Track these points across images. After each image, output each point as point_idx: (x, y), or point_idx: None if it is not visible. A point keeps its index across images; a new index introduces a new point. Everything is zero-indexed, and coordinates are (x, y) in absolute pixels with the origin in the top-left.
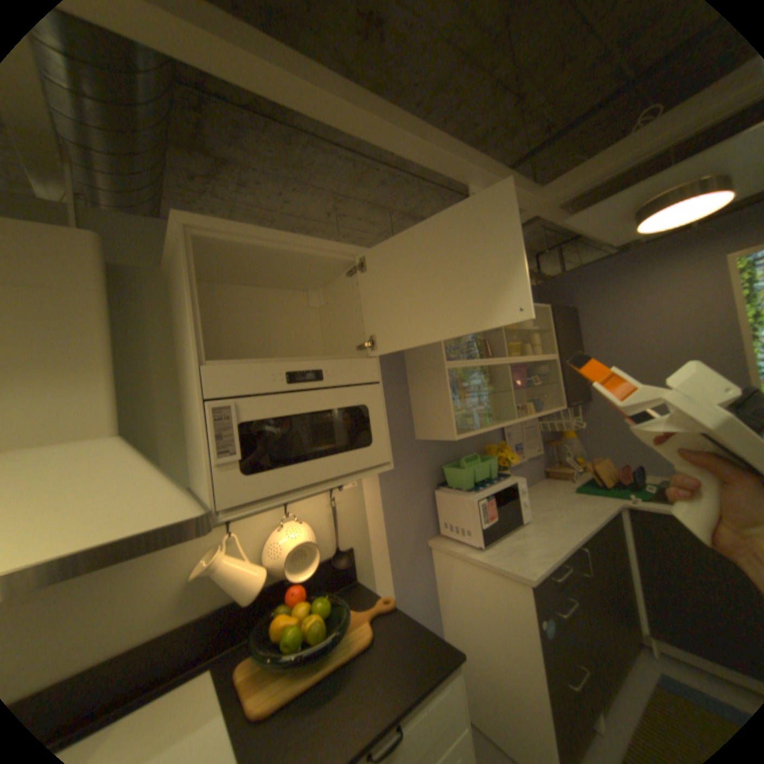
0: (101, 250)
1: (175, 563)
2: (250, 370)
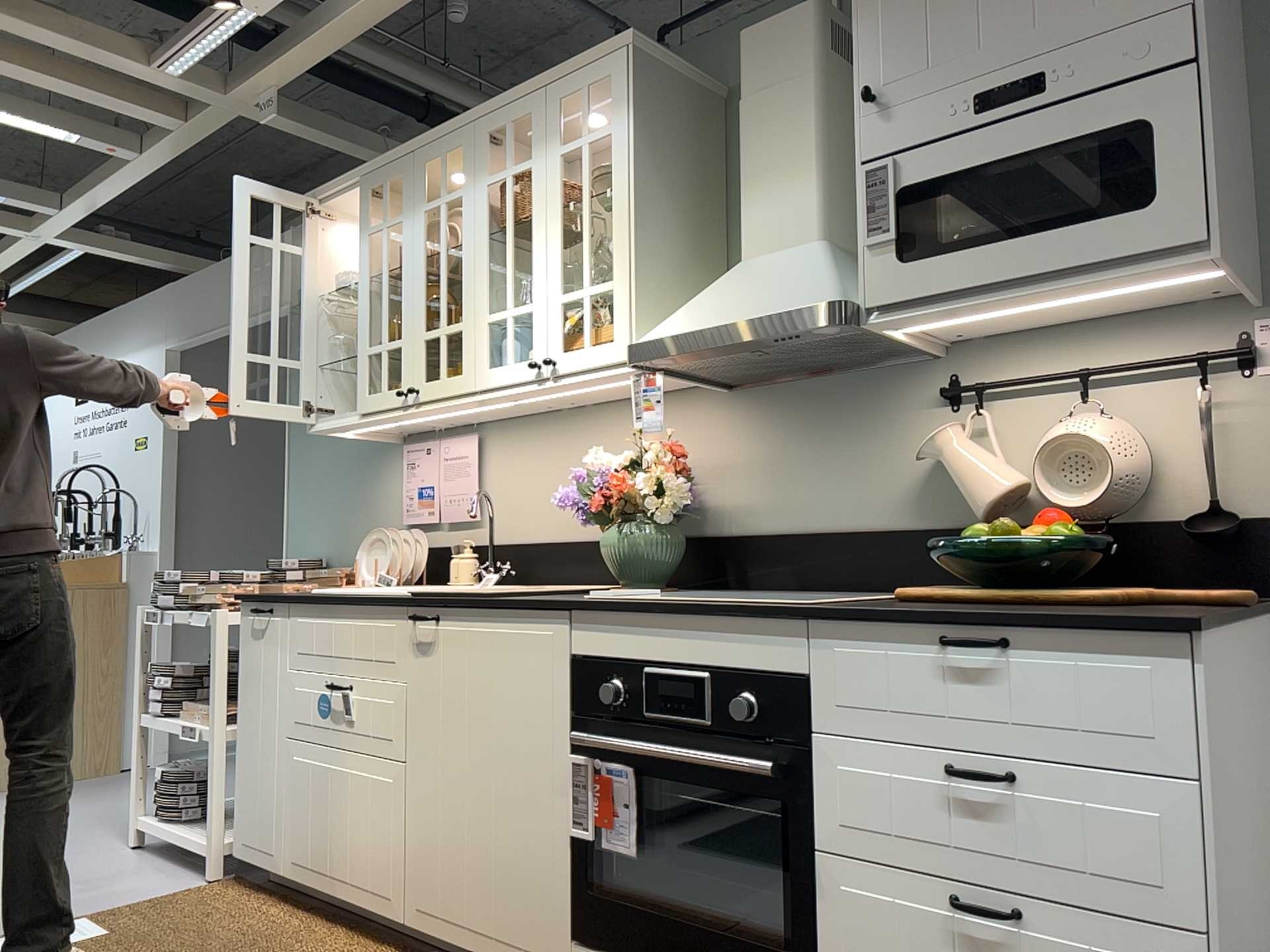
0: (818, 22)
1: (915, 442)
2: (916, 111)
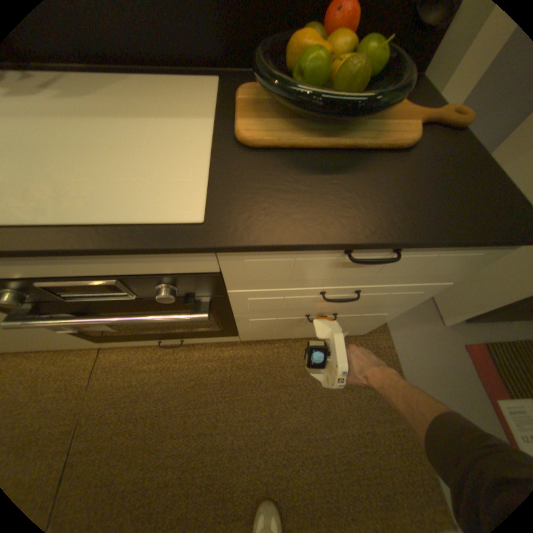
0: None
1: None
2: None
